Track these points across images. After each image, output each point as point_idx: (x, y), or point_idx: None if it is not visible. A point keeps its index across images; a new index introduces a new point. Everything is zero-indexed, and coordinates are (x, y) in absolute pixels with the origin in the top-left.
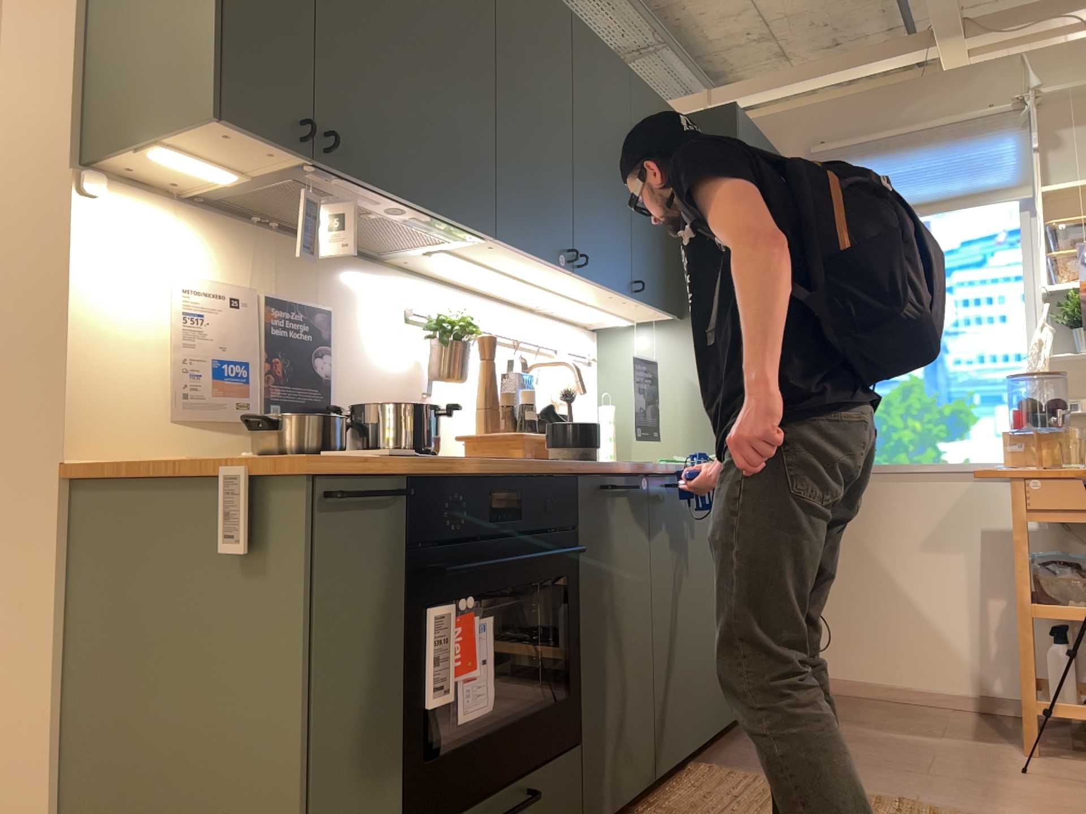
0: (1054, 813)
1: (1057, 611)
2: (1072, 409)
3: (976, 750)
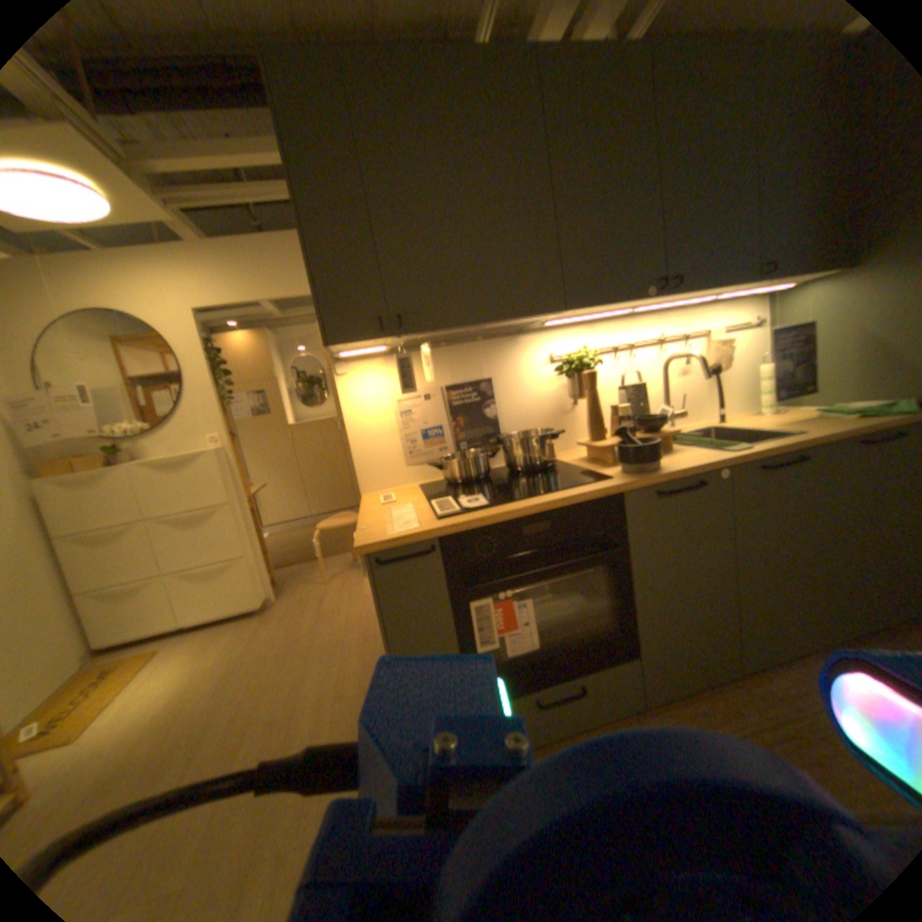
0: None
1: None
2: None
3: None
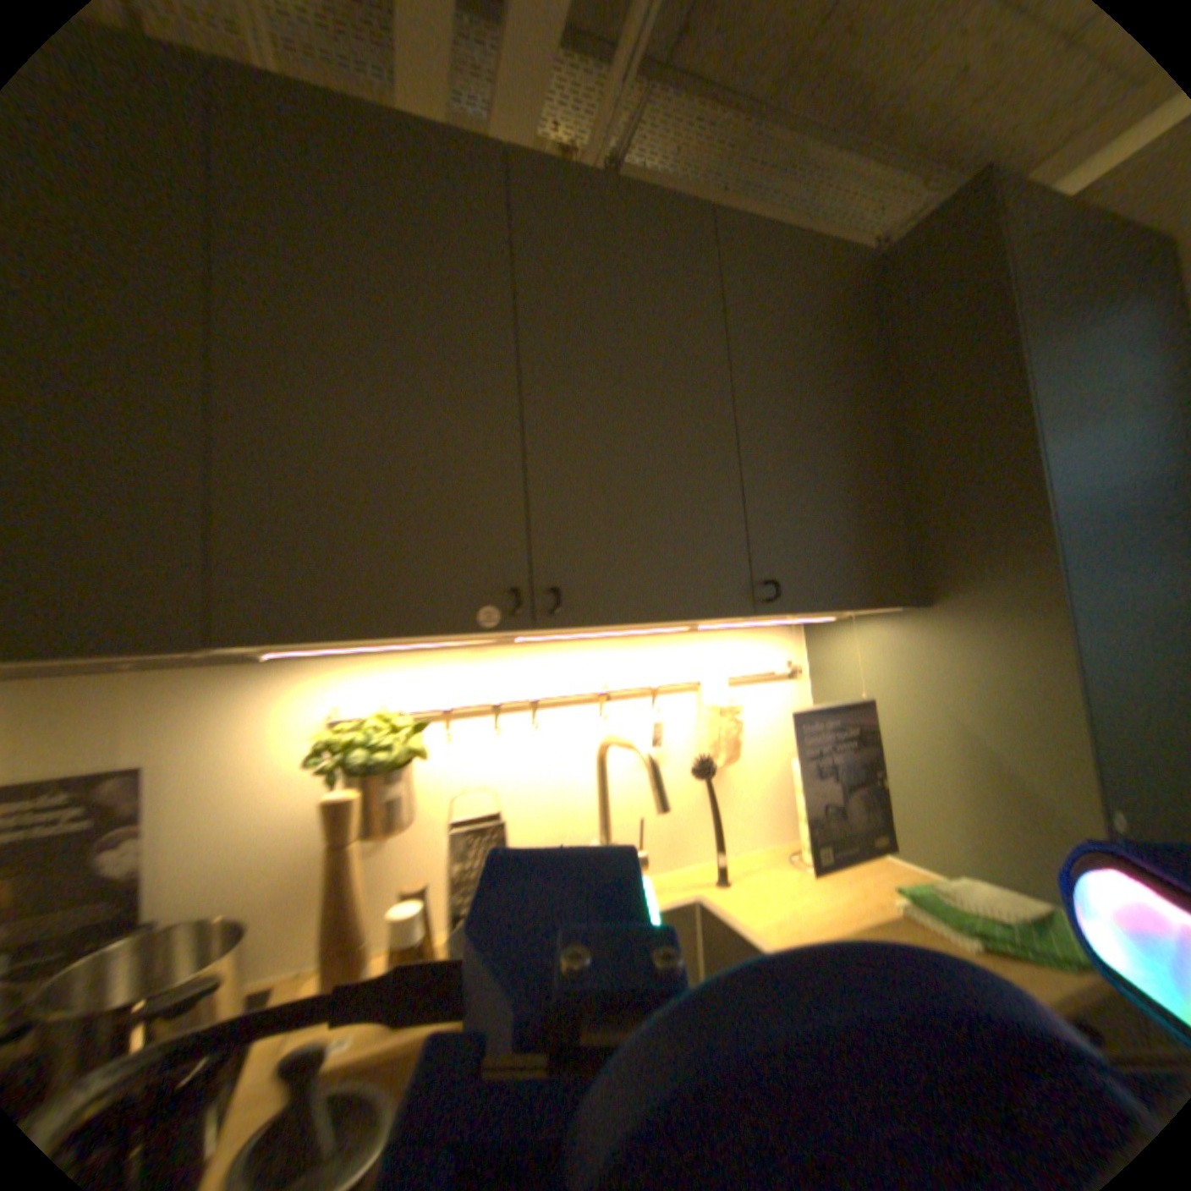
0: None
1: None
2: None
3: None
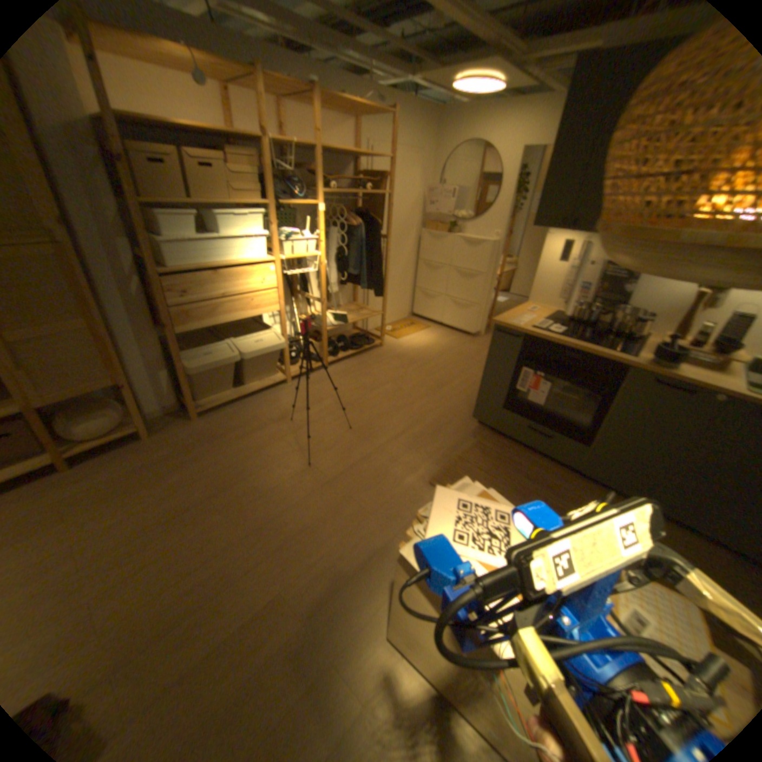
0: None
1: None
2: None
3: None
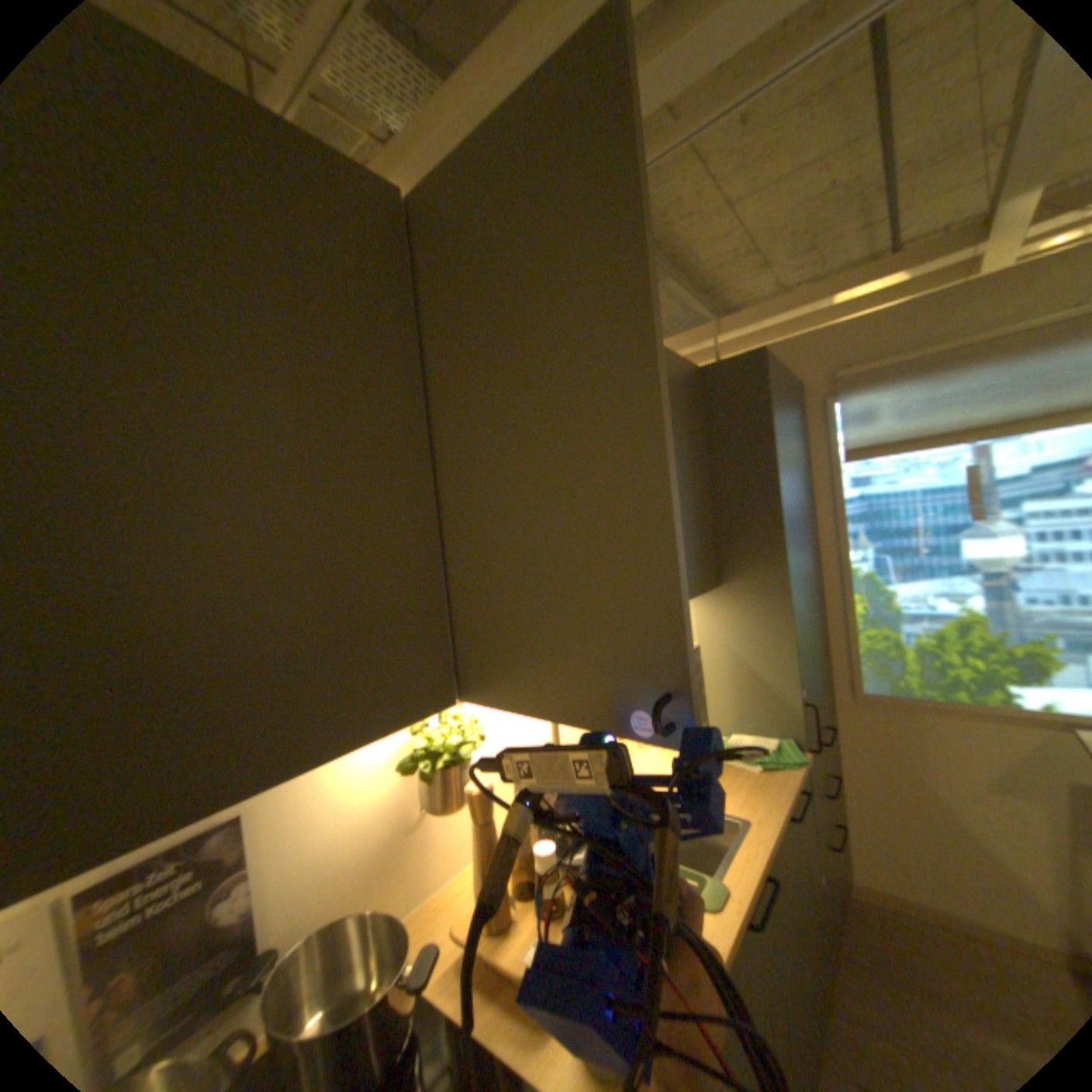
0: None
1: None
2: None
3: None
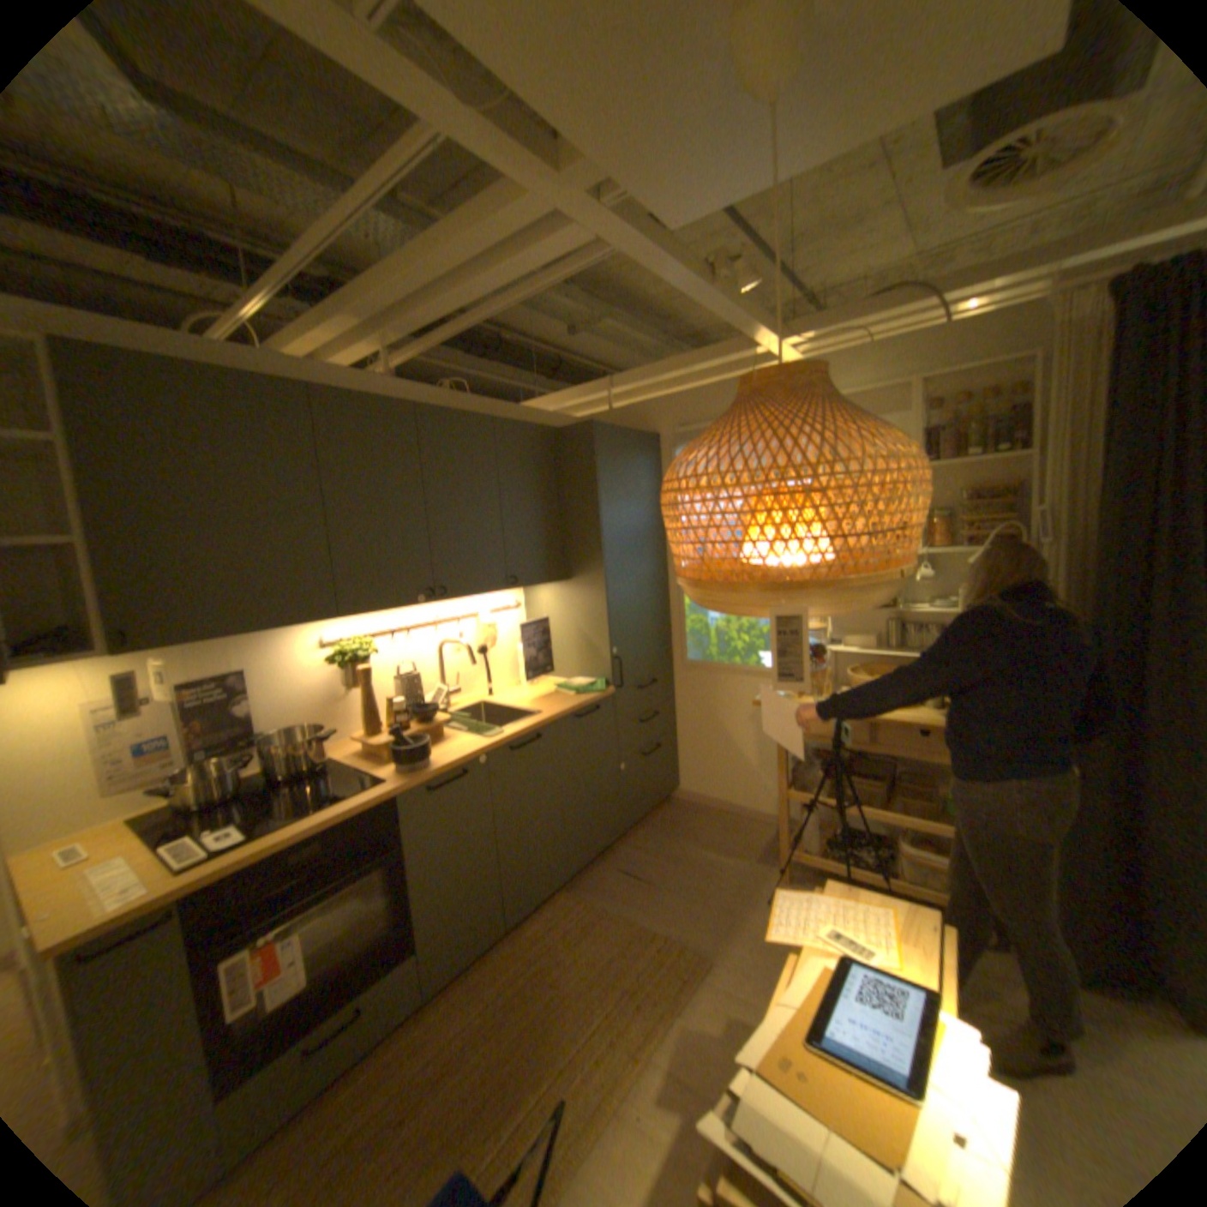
0: (760, 956)
1: (801, 800)
2: (839, 644)
3: (751, 876)
